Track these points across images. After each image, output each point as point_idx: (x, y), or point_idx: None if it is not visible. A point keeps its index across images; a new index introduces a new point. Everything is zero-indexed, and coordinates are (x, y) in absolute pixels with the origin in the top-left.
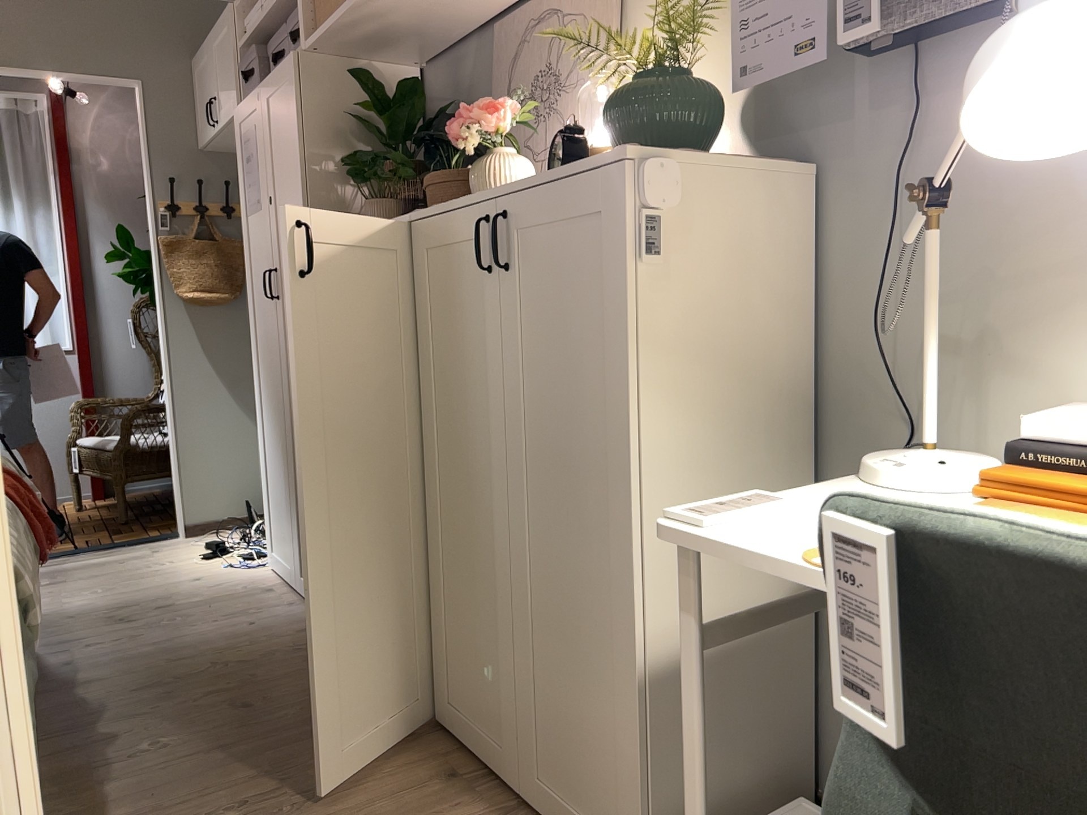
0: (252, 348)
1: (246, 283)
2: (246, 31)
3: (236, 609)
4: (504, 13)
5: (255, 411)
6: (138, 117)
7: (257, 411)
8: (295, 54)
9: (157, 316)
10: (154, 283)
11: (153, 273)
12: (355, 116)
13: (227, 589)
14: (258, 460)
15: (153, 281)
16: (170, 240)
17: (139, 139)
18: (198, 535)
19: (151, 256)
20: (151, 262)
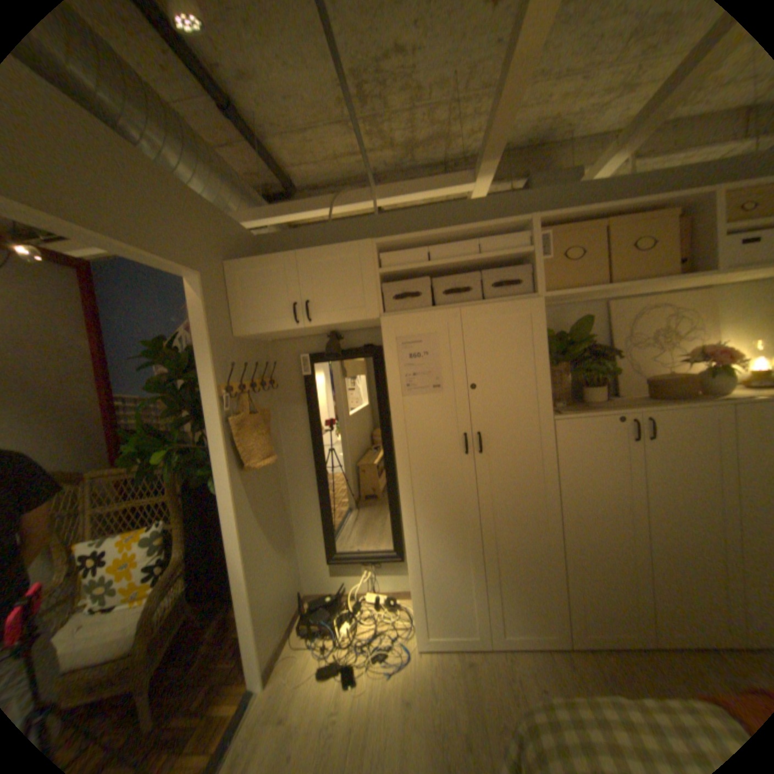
0: (404, 493)
1: (399, 446)
2: (382, 263)
3: (505, 694)
4: (623, 299)
5: (405, 539)
6: (189, 306)
7: (409, 539)
8: (541, 299)
9: (218, 493)
10: (214, 462)
11: (210, 453)
12: (552, 338)
13: (451, 690)
14: (409, 575)
15: (211, 460)
16: (241, 419)
17: (193, 327)
18: (271, 678)
19: (208, 437)
20: (211, 442)
